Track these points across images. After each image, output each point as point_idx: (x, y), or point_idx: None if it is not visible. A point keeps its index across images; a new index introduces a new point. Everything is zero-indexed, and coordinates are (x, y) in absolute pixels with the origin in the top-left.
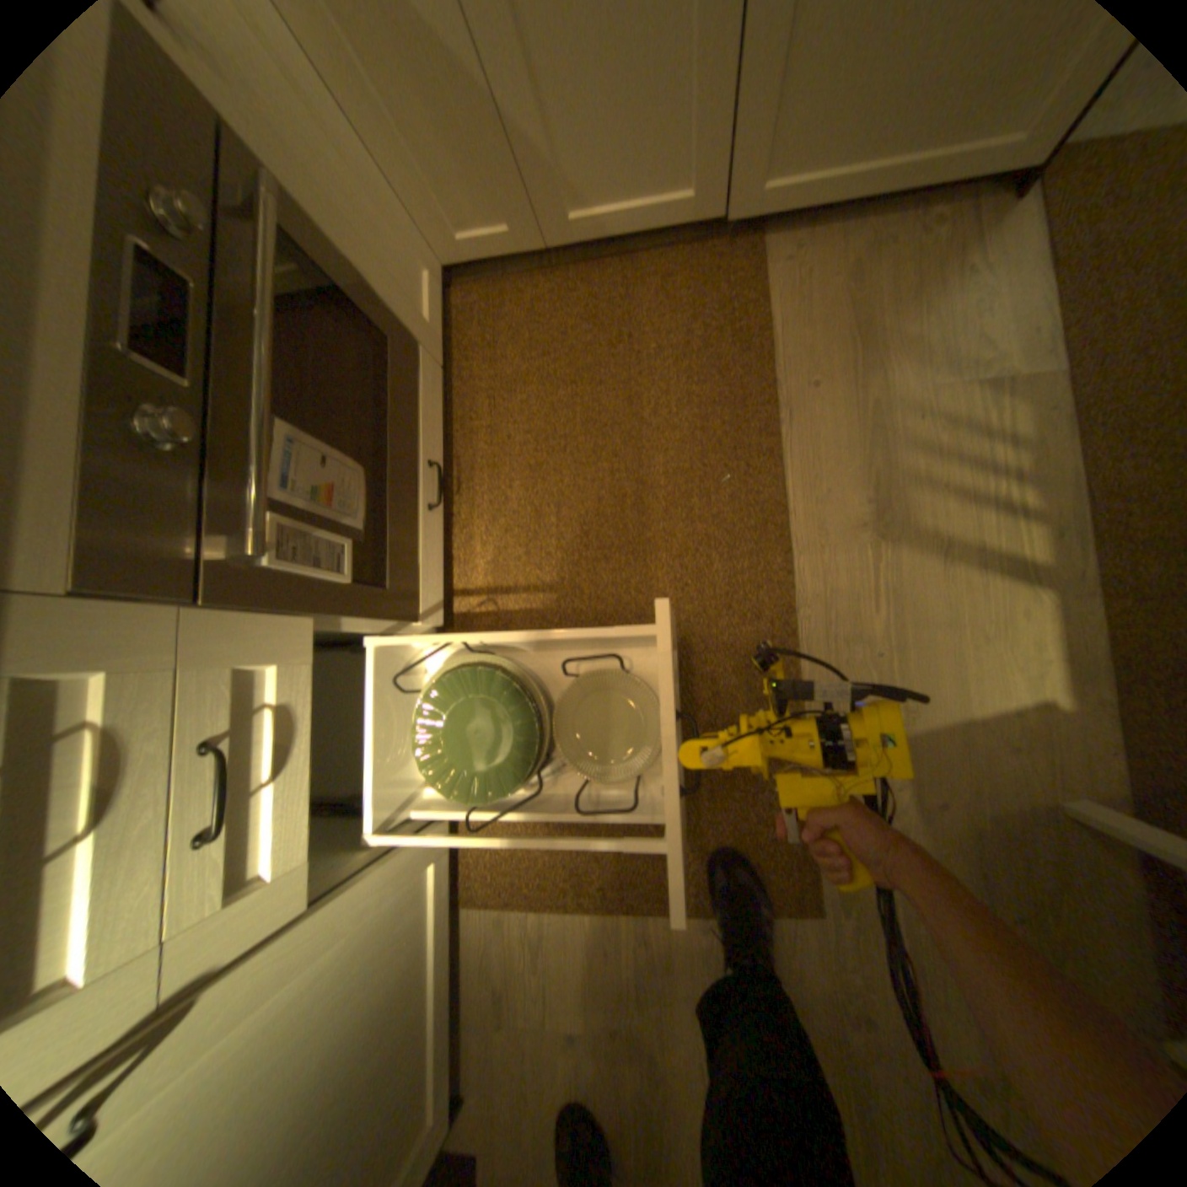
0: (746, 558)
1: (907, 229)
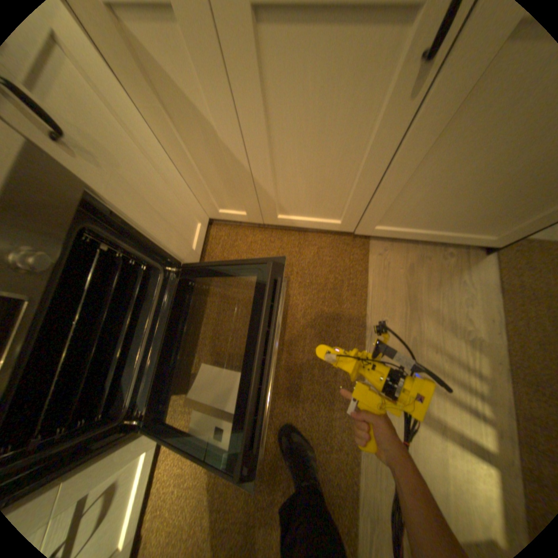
0: (340, 410)
1: (439, 253)
